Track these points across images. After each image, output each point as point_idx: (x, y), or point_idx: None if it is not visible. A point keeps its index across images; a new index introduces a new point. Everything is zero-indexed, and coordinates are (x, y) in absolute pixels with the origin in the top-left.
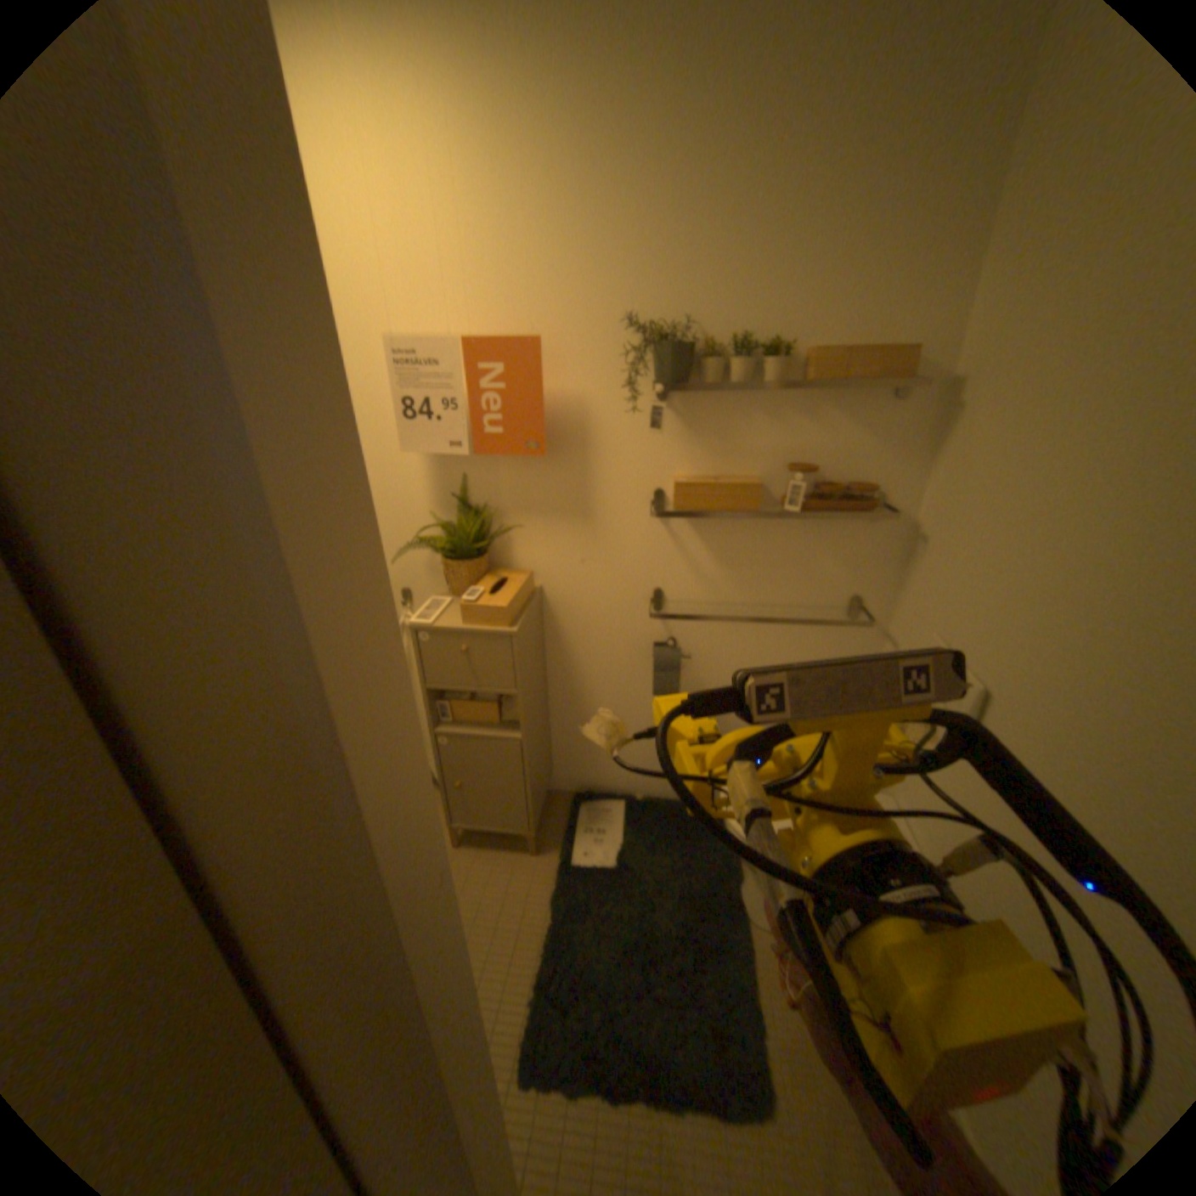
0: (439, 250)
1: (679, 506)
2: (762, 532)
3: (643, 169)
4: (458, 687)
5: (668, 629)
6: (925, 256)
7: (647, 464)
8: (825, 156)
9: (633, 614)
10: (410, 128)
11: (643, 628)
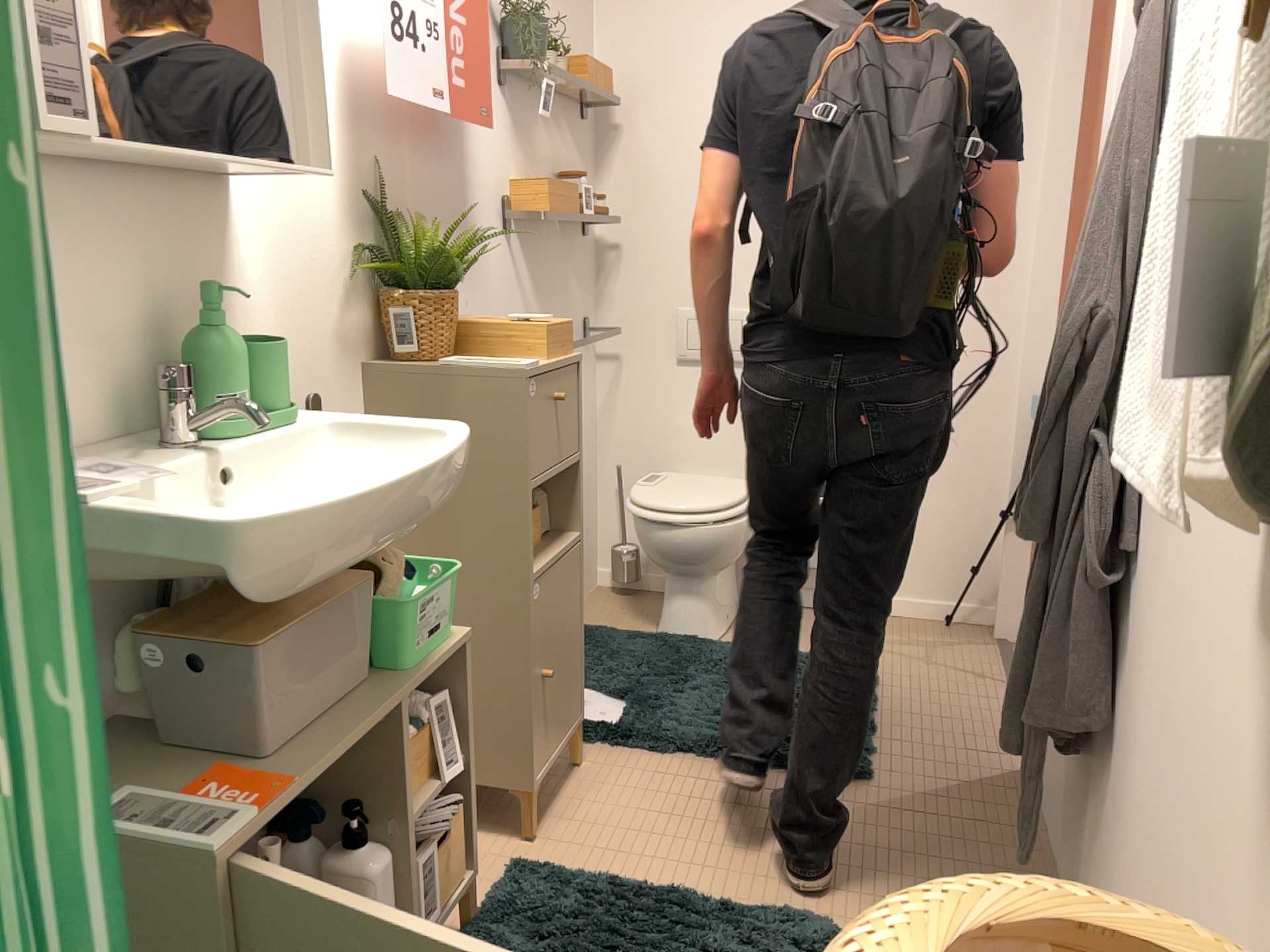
0: None
1: (552, 208)
2: (550, 252)
3: None
4: (549, 470)
5: None
6: (580, 7)
7: (498, 166)
8: None
9: None
10: None
11: None
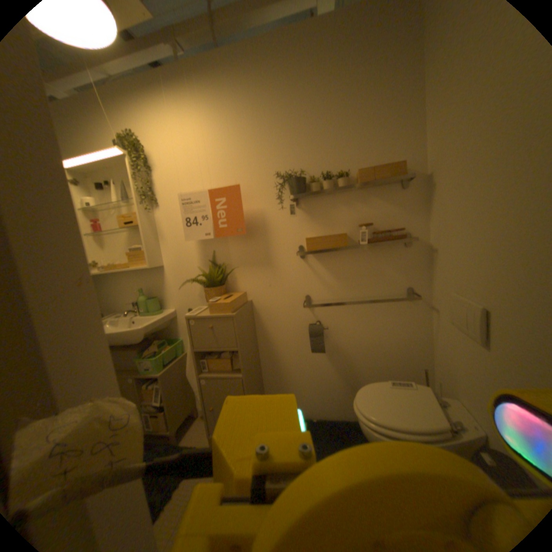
0: (201, 160)
1: (309, 247)
2: (354, 258)
3: (276, 117)
4: (209, 348)
5: (316, 315)
6: (401, 126)
7: (294, 233)
8: (348, 99)
9: (298, 309)
10: (189, 121)
11: (304, 316)
